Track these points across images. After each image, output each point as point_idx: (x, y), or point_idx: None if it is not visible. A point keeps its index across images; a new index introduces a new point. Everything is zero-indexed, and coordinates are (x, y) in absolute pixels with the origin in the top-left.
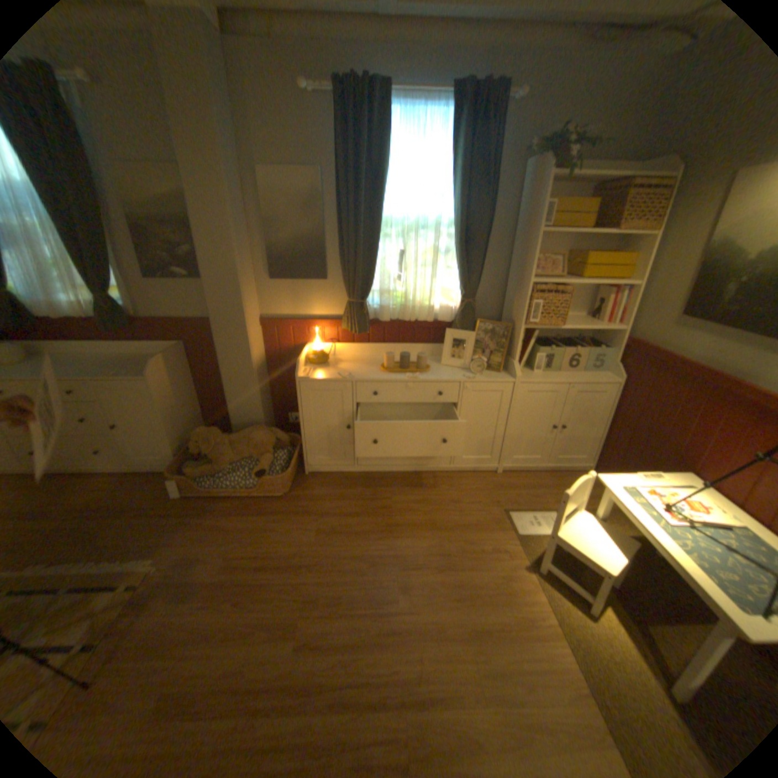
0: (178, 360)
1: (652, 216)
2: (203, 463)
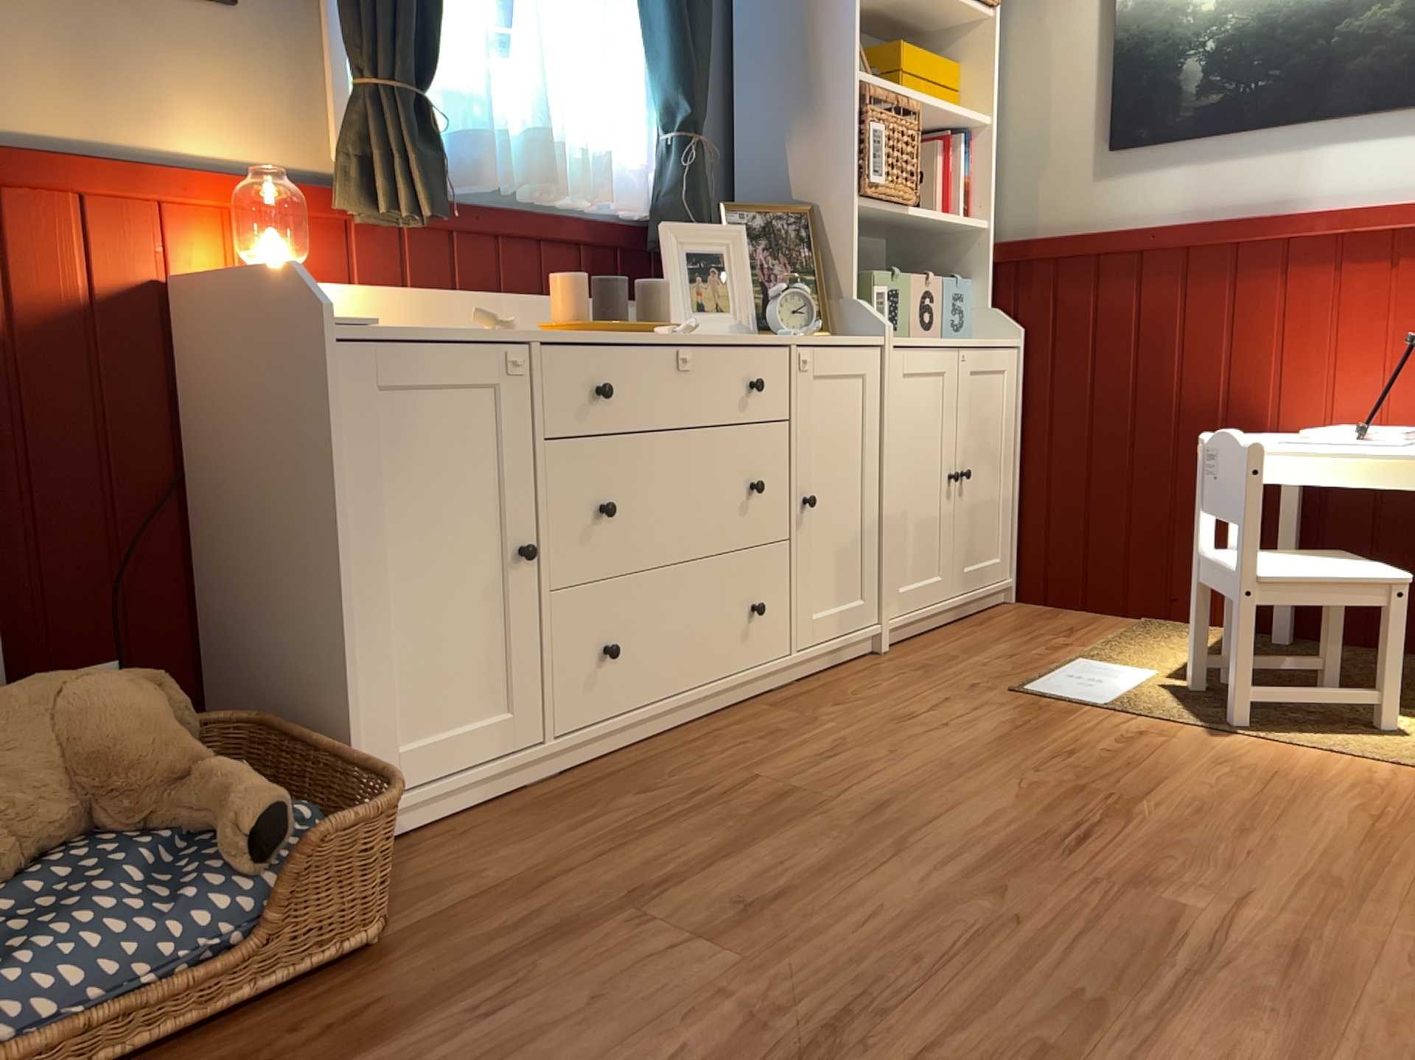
0: None
1: None
2: None
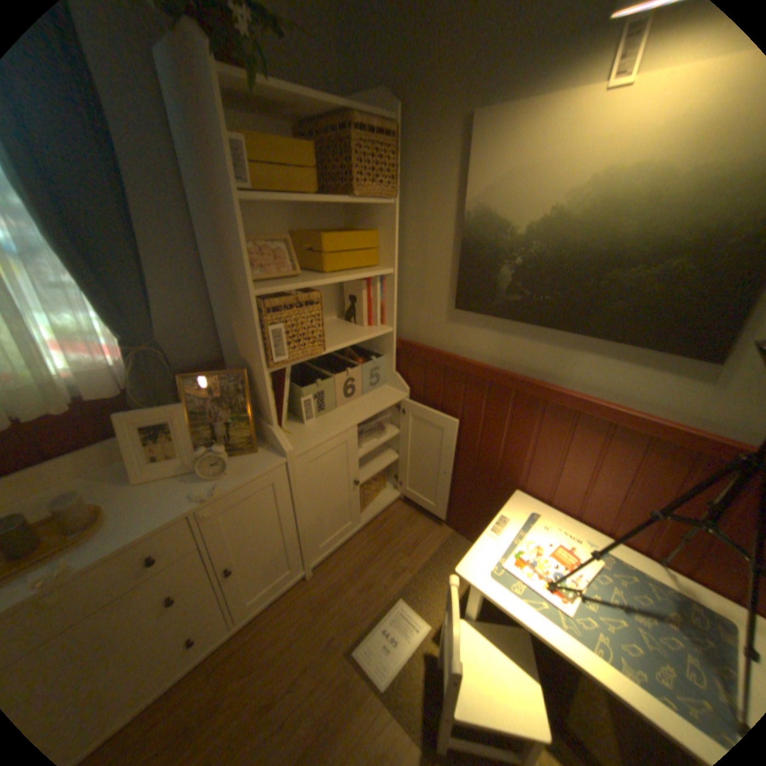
0: None
1: (383, 177)
2: None
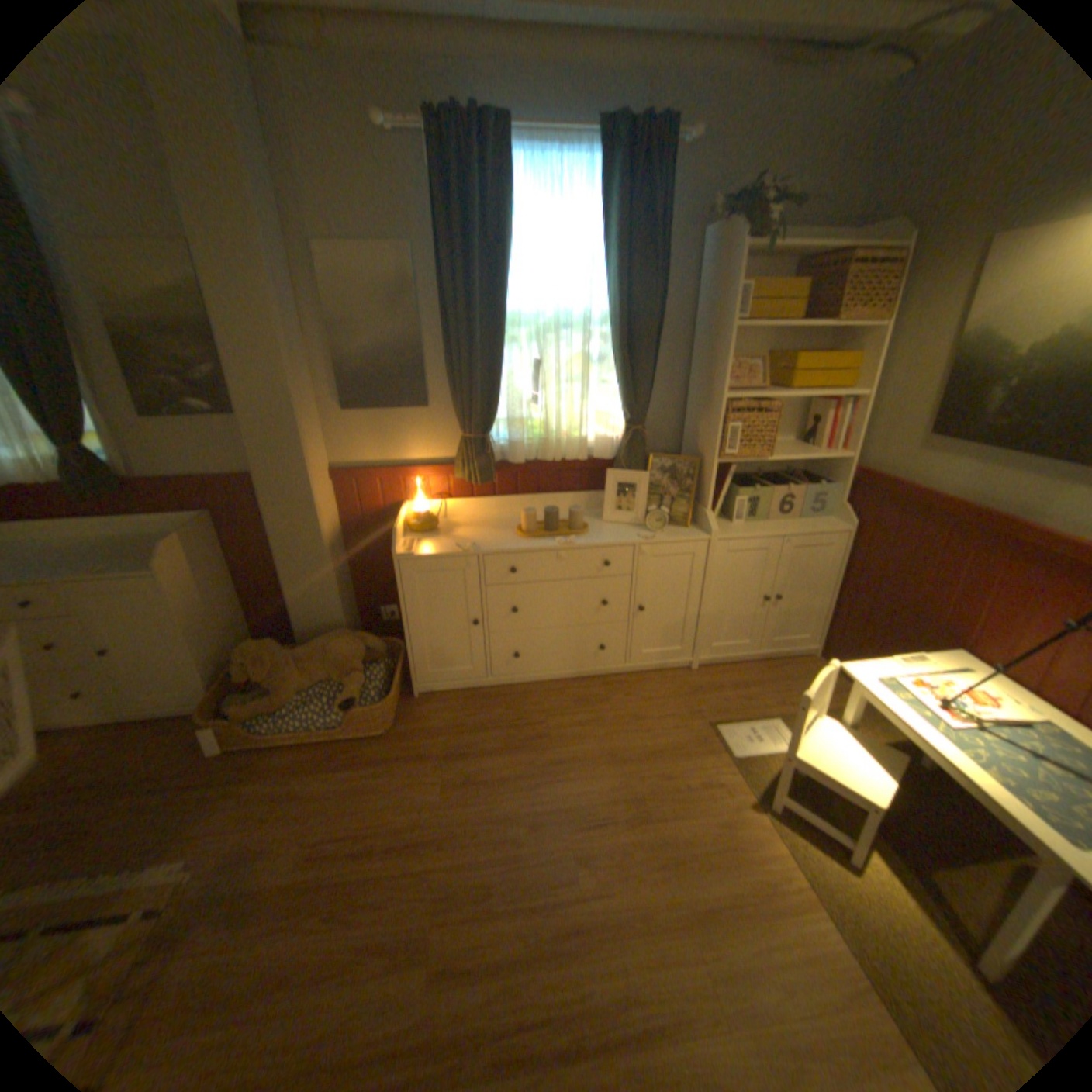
0: (204, 541)
1: (879, 301)
2: (254, 696)
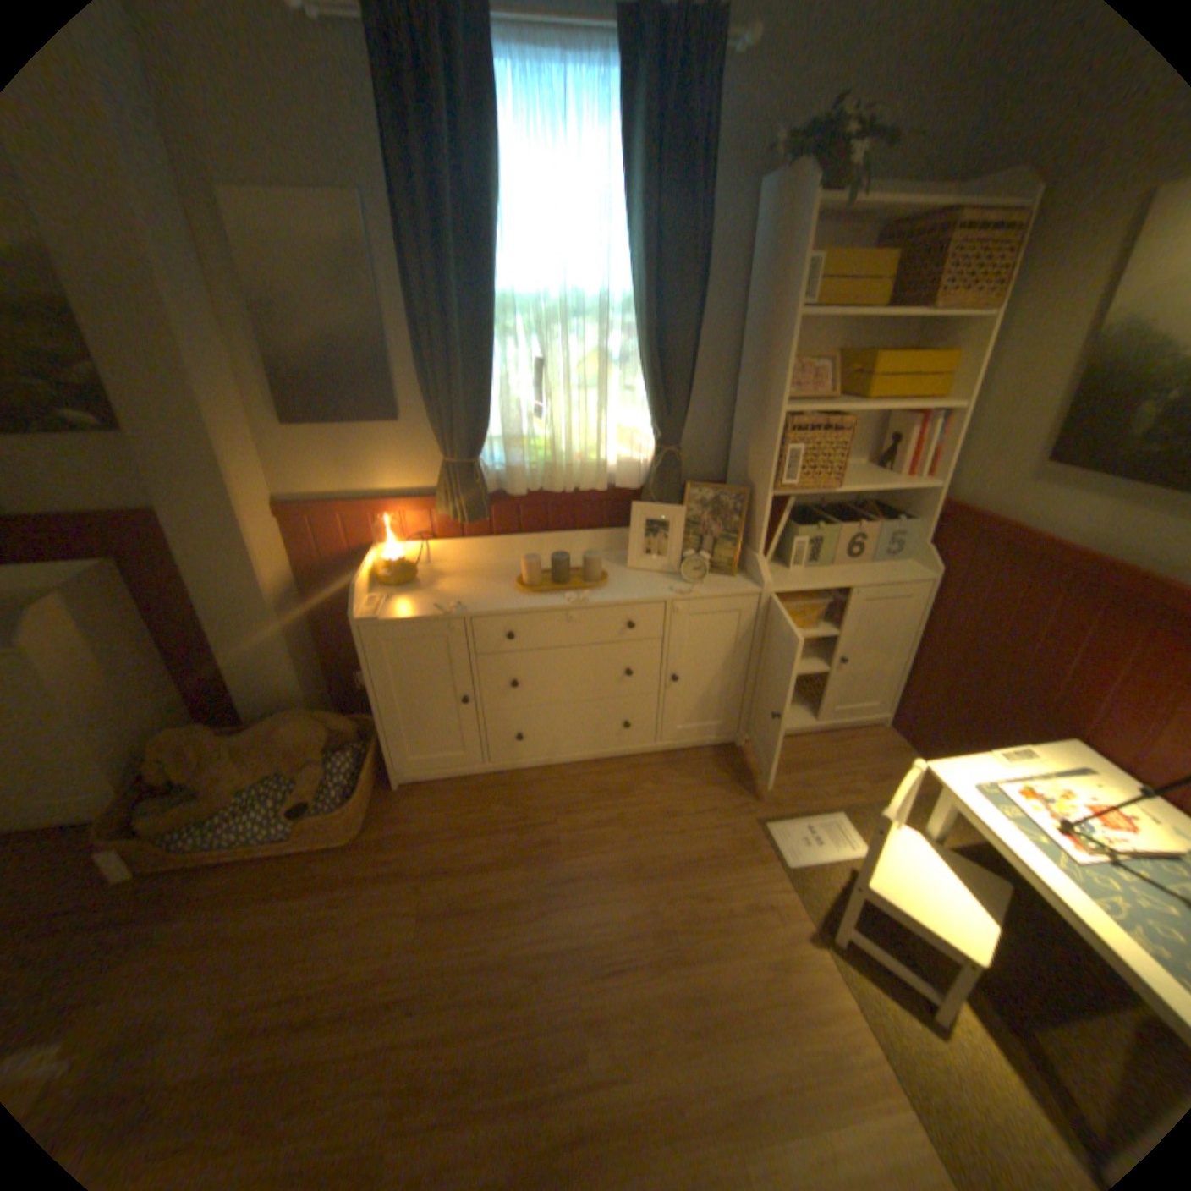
0: (106, 598)
1: (987, 282)
2: (178, 799)
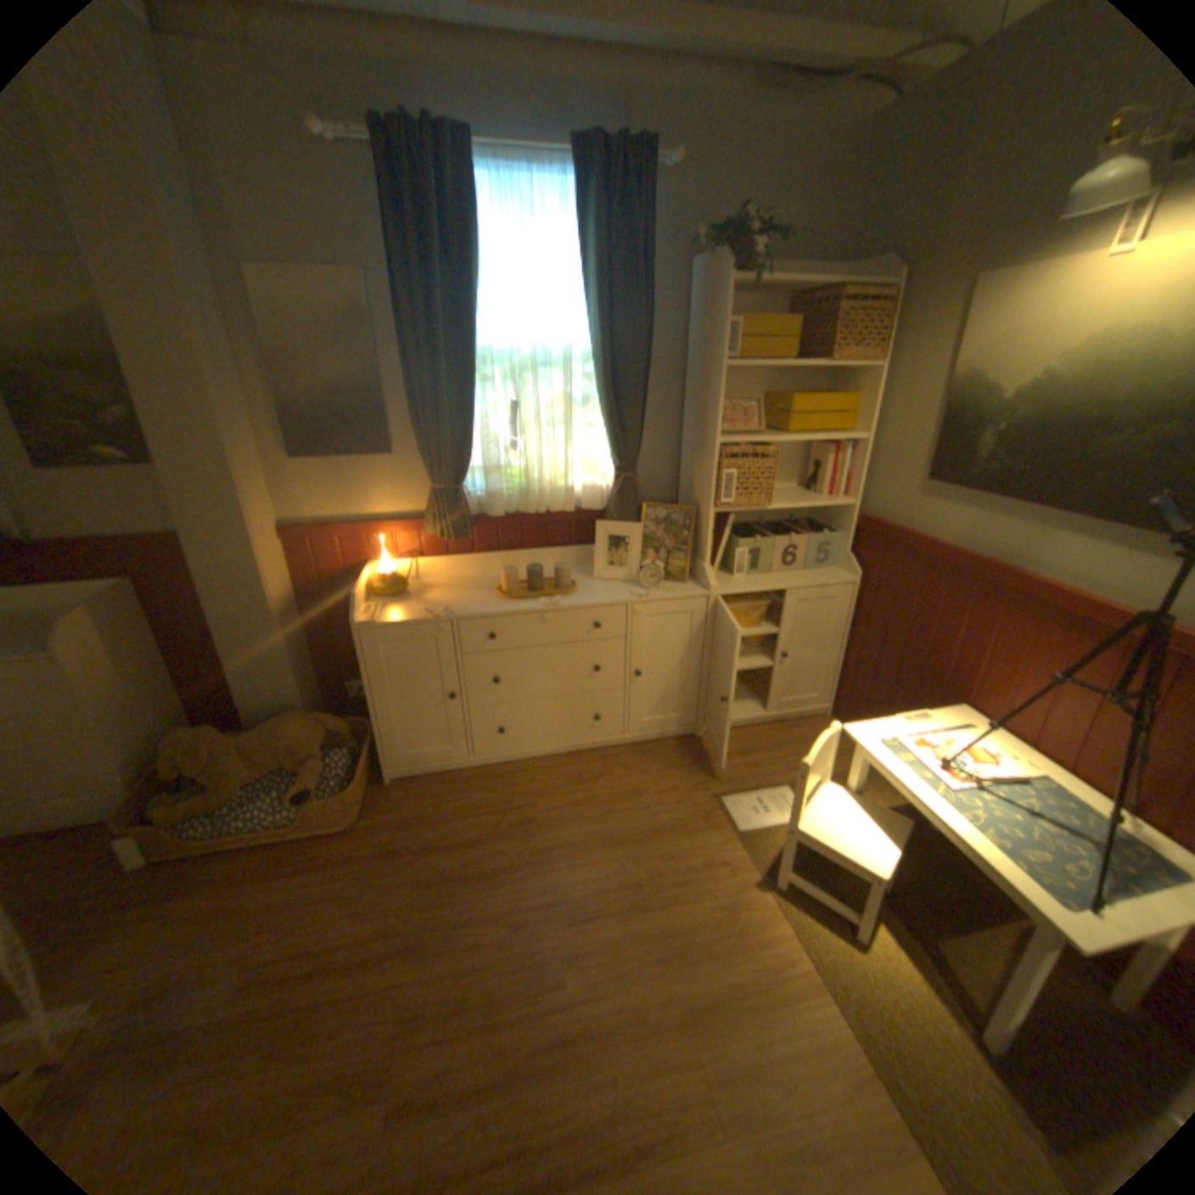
0: (123, 614)
1: (873, 340)
2: (188, 794)
